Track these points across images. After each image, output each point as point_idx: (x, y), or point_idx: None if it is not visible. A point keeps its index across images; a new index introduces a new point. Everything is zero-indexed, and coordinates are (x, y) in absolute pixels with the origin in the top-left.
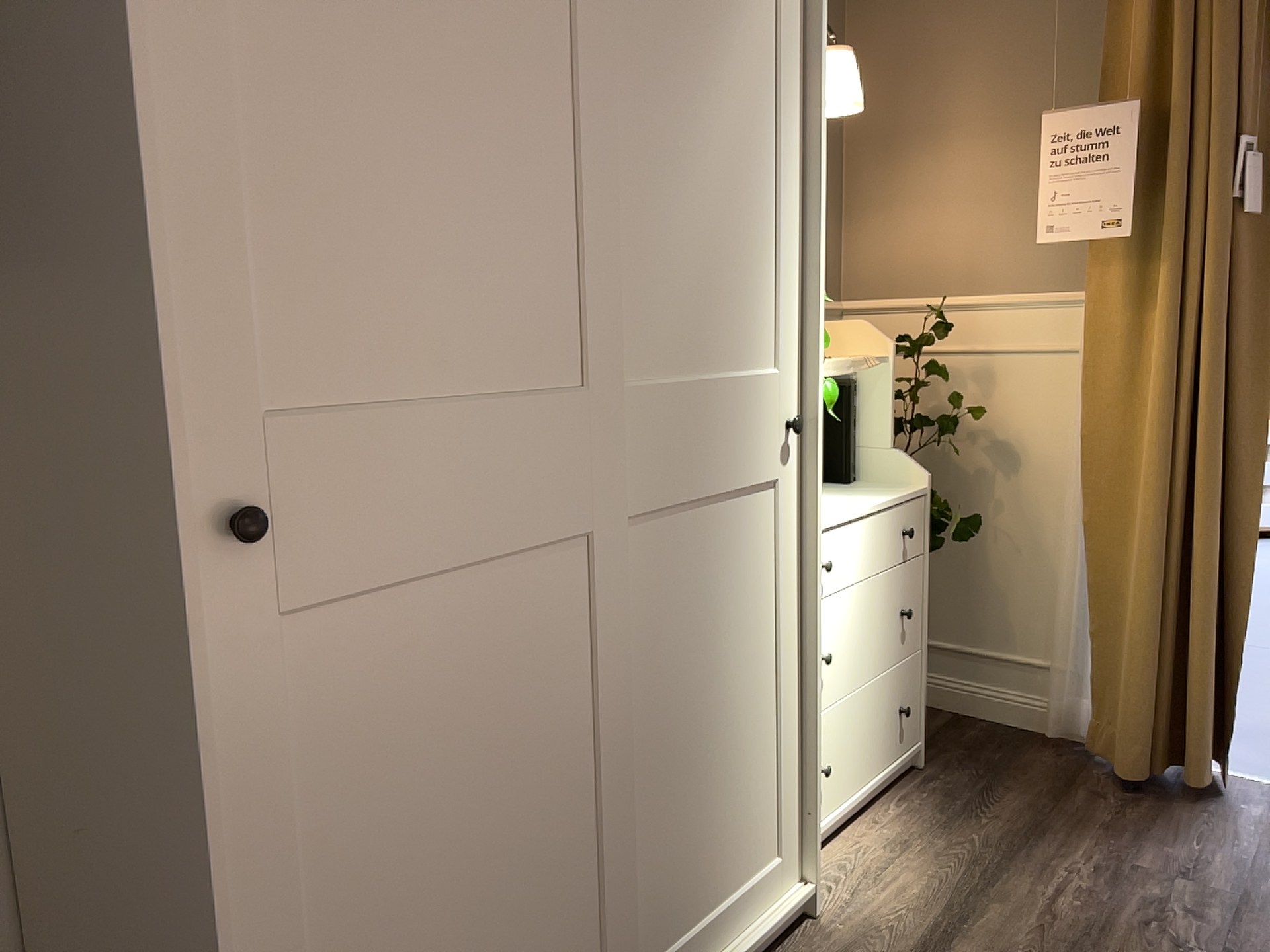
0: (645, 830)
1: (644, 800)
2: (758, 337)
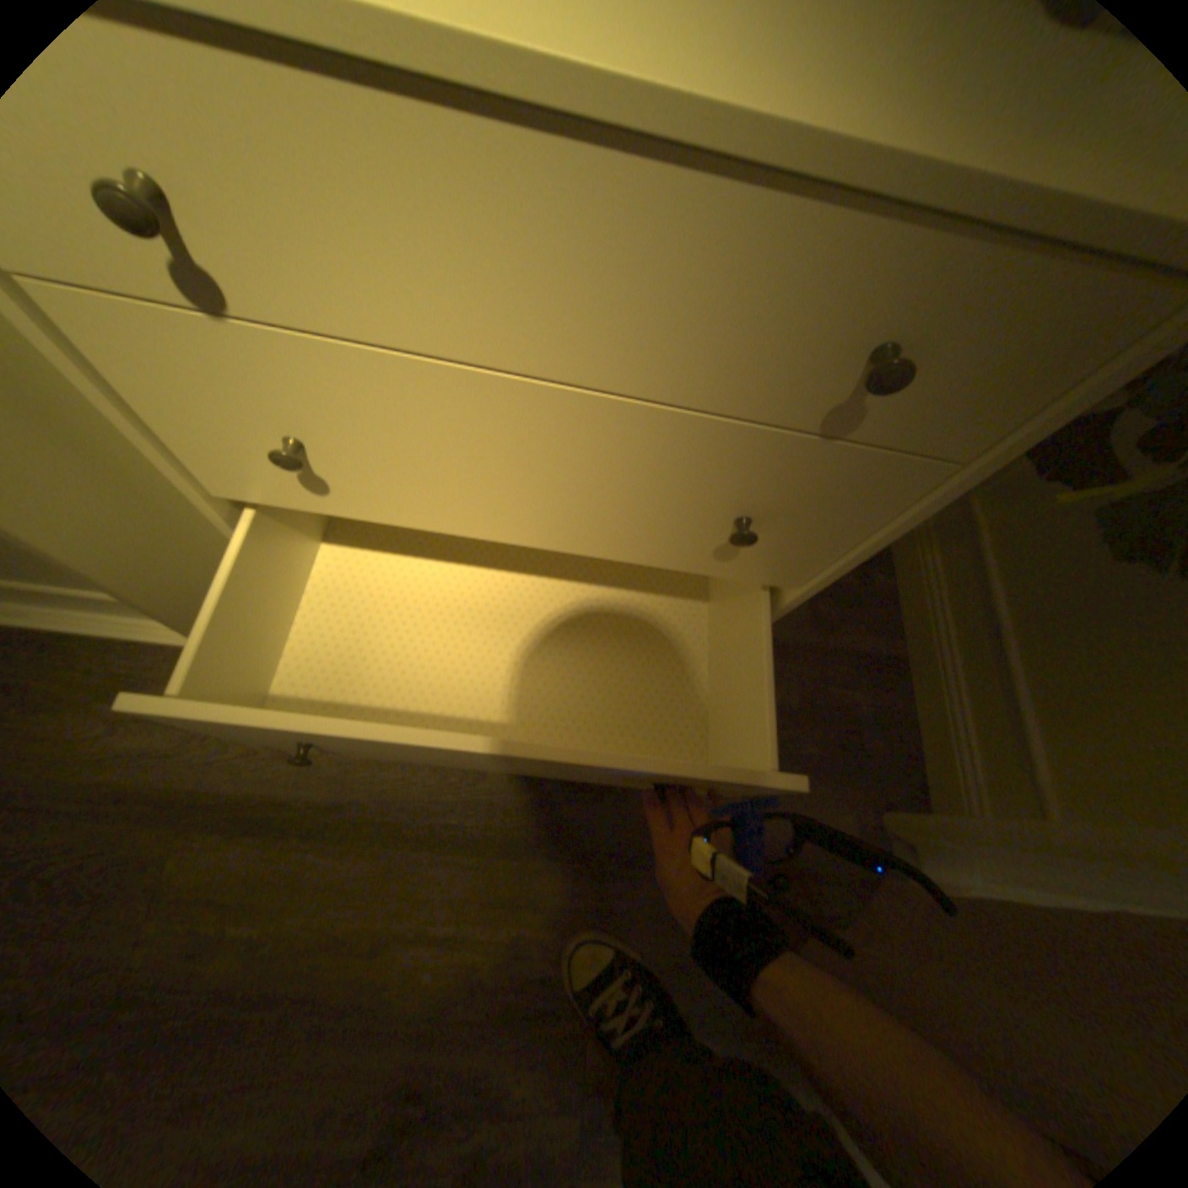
0: None
1: None
2: None
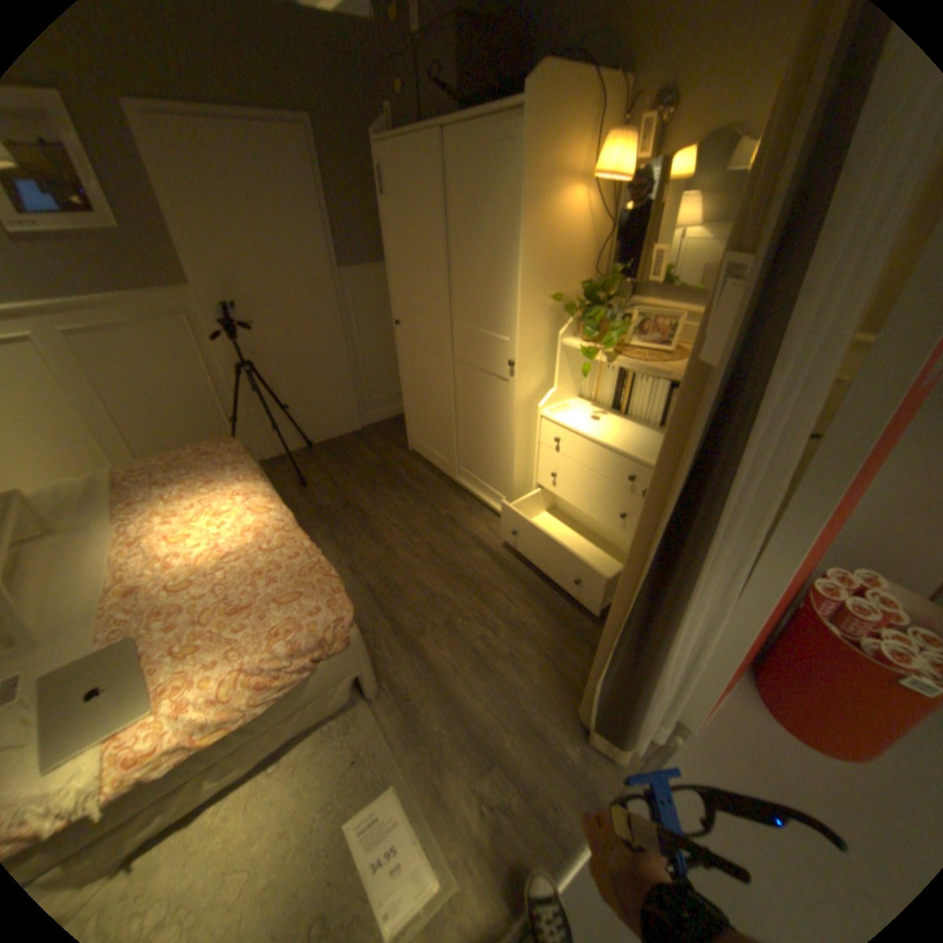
0: (464, 440)
1: (463, 433)
2: (501, 326)
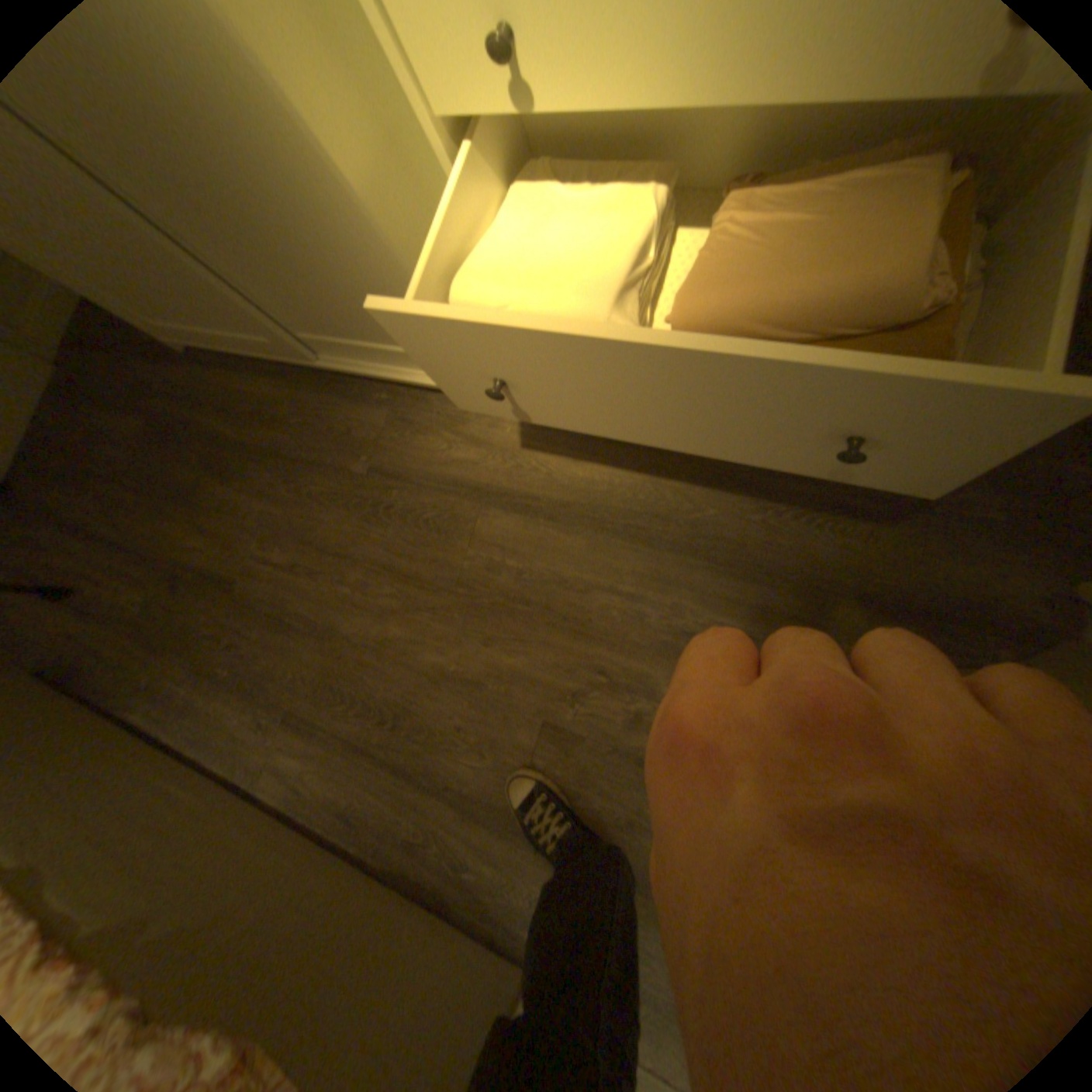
0: (231, 269)
1: (207, 249)
2: None
